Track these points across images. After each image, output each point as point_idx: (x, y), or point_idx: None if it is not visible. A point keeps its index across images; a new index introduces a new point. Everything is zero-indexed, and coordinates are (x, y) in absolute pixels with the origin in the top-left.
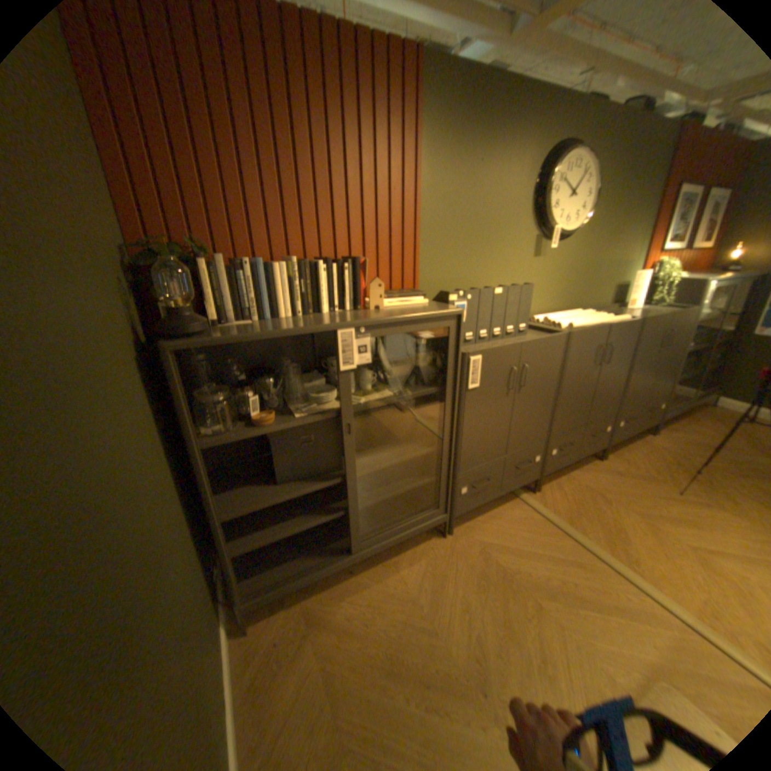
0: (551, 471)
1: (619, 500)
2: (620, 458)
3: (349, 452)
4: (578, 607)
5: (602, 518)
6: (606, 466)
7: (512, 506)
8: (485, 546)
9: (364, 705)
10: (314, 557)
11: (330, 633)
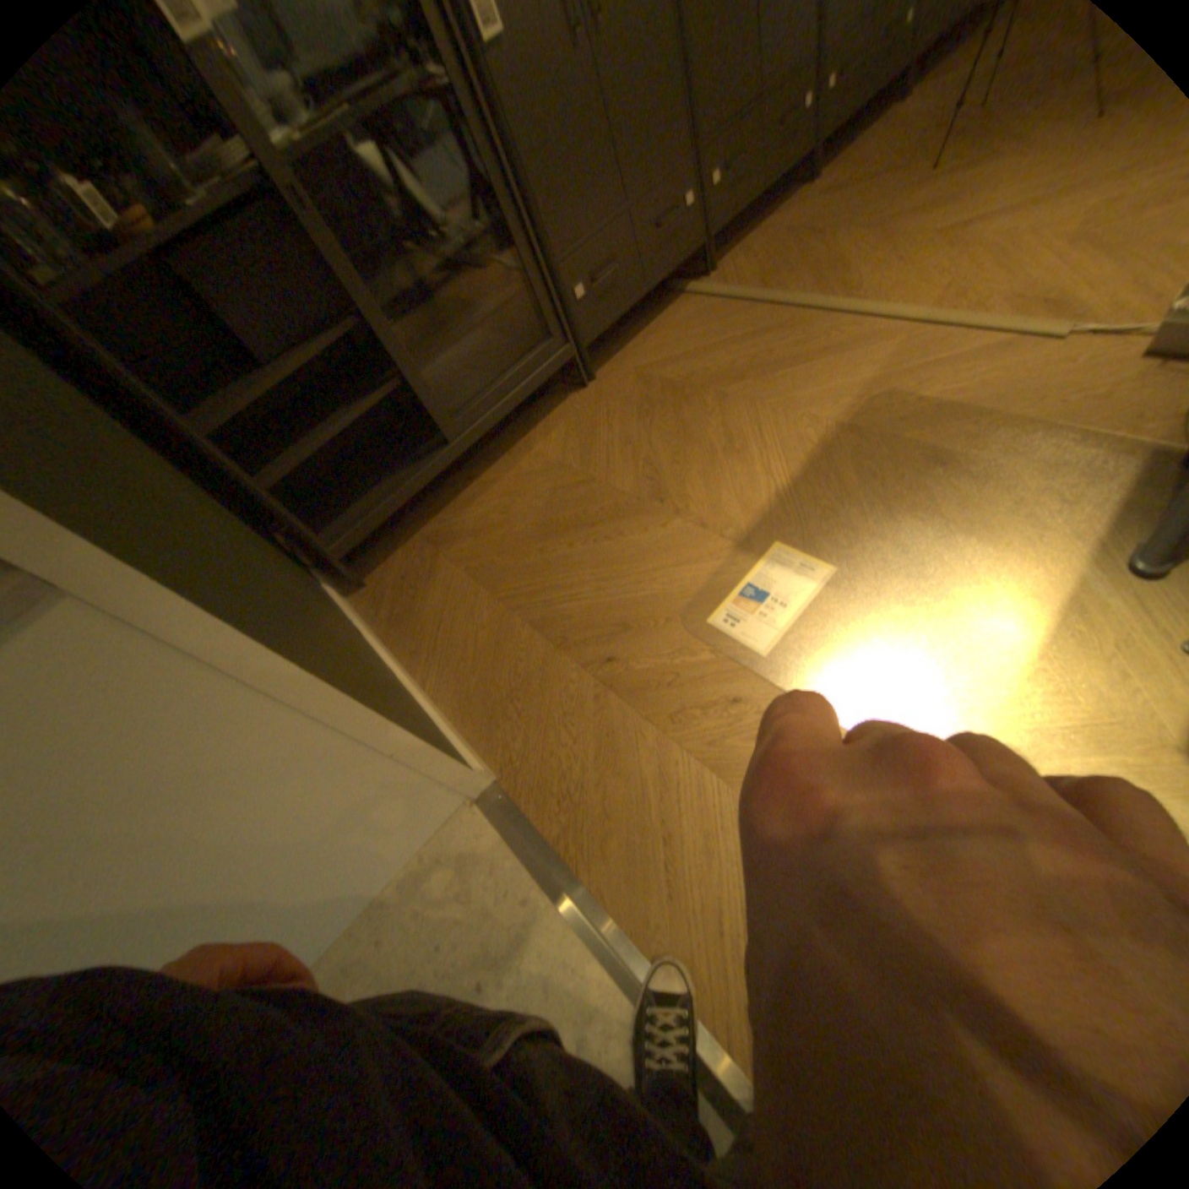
0: (723, 218)
1: (838, 219)
2: (844, 159)
3: (329, 251)
4: (775, 369)
5: (810, 254)
6: (820, 181)
7: (677, 305)
8: (644, 368)
9: (524, 570)
10: (403, 470)
11: (466, 538)
